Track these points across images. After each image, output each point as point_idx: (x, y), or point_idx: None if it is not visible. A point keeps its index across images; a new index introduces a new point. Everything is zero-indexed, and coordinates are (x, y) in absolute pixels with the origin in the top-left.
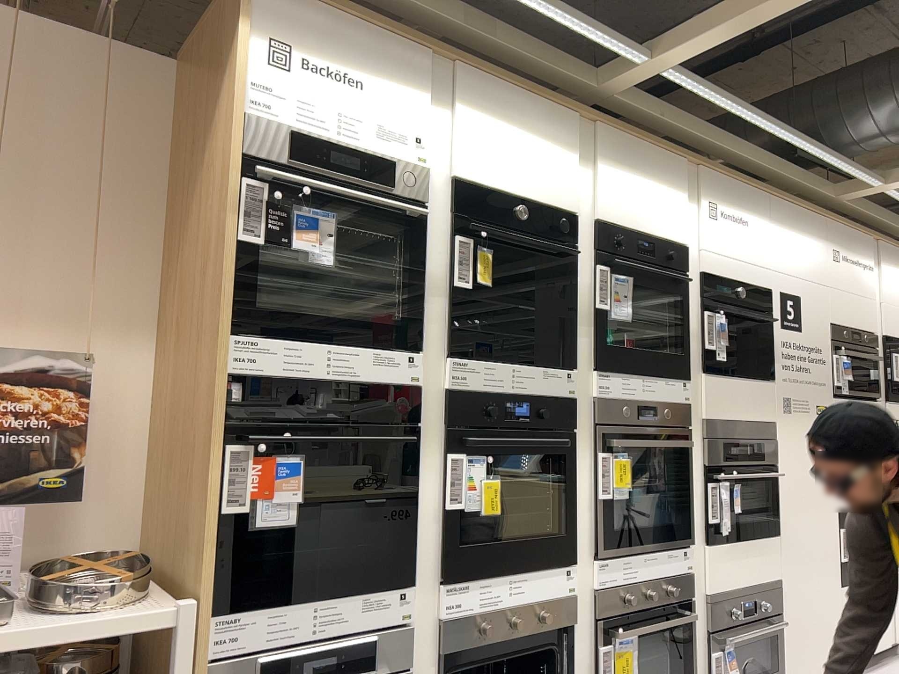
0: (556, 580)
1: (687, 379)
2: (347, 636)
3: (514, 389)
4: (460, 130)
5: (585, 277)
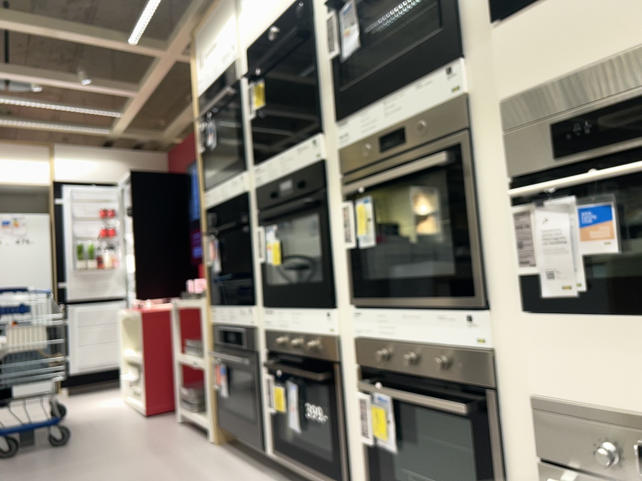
0: (320, 320)
1: (457, 57)
2: (236, 327)
3: (281, 172)
4: (243, 18)
5: (323, 38)
